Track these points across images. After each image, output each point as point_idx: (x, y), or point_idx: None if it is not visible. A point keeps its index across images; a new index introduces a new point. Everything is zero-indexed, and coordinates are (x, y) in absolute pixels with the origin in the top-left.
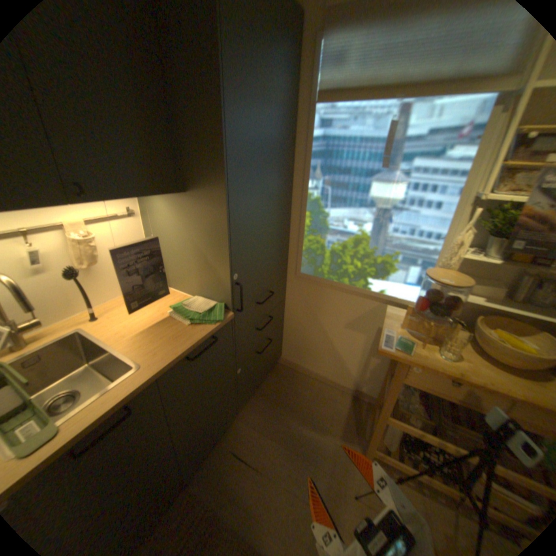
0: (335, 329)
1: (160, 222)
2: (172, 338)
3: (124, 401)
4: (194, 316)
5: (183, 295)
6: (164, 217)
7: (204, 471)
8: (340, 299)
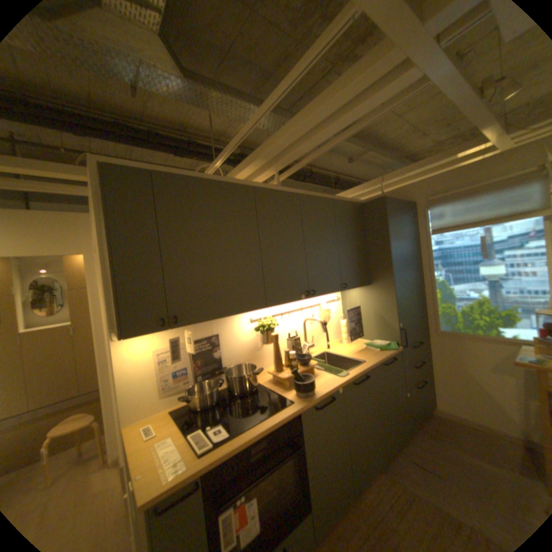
0: (483, 374)
1: (353, 301)
2: (373, 354)
3: (366, 370)
4: (380, 347)
5: (366, 341)
6: (355, 298)
7: (395, 469)
8: (480, 348)
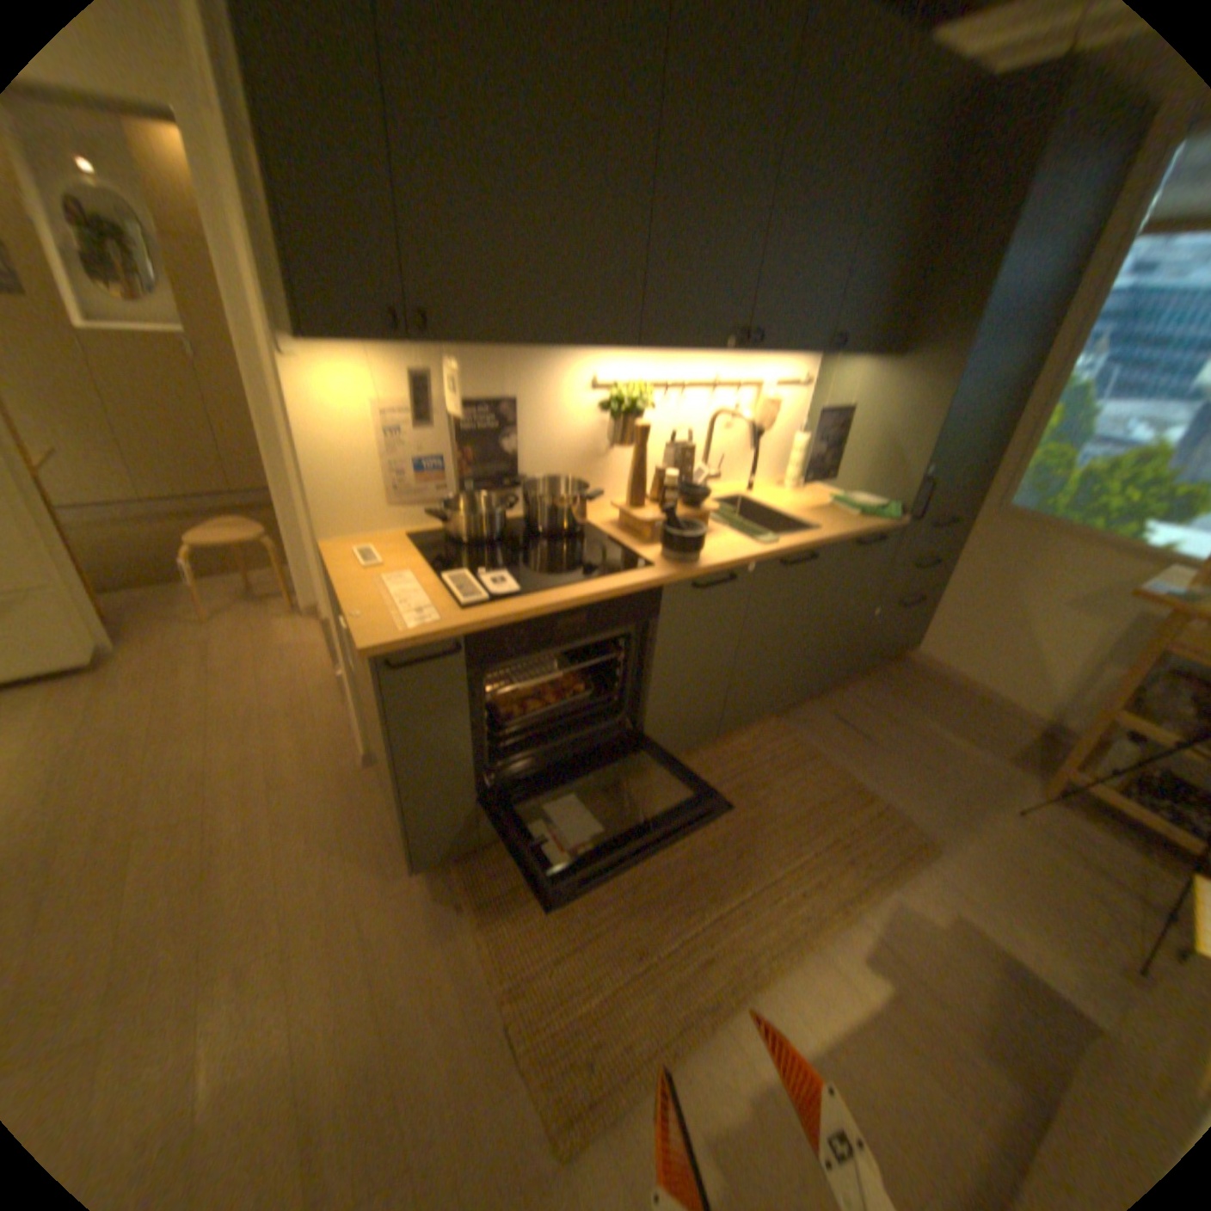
0: (1048, 607)
1: (842, 393)
2: (841, 519)
3: (816, 543)
4: (863, 507)
5: (836, 491)
6: (850, 387)
7: (799, 715)
8: (1076, 555)
